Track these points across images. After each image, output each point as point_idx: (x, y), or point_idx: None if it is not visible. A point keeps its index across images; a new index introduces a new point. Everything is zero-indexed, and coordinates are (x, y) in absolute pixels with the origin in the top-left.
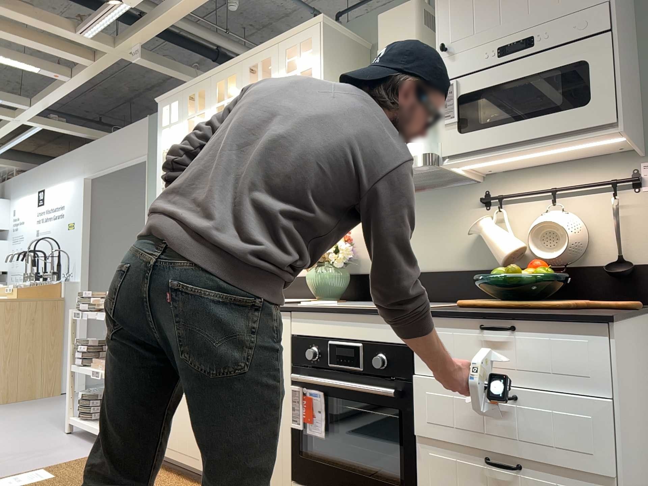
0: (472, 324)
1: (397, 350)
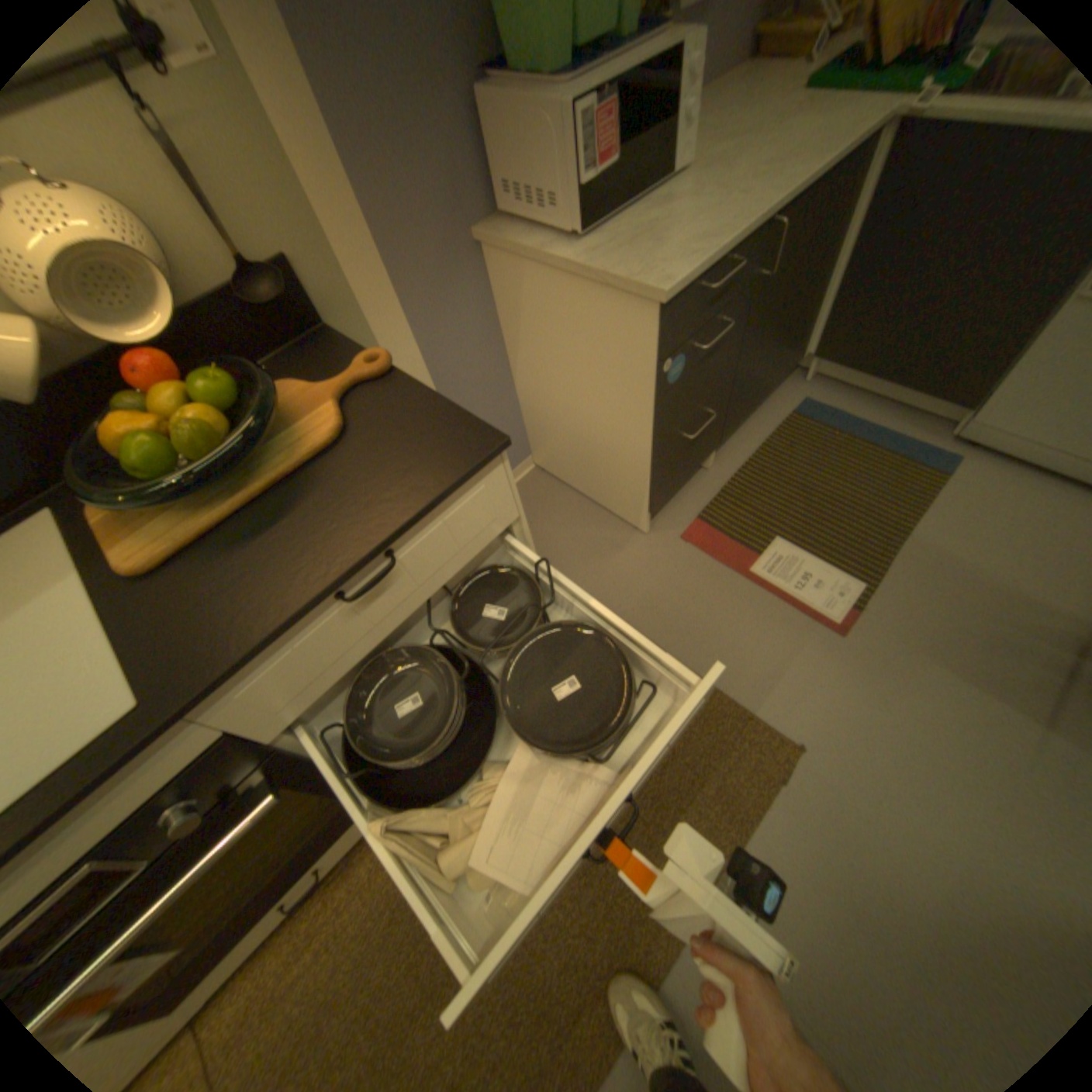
0: (315, 611)
1: (191, 773)
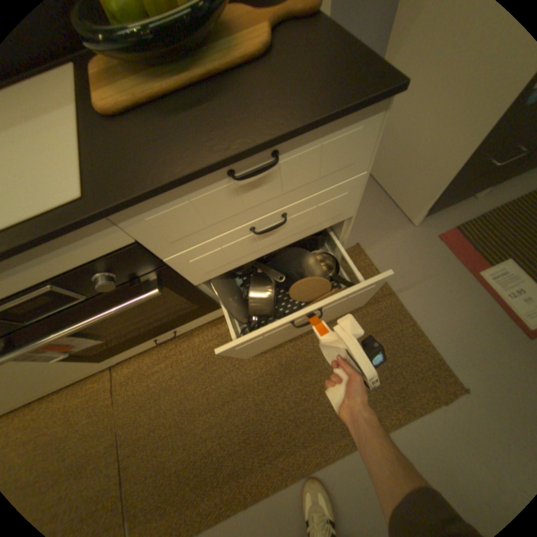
0: (210, 177)
1: (112, 258)
